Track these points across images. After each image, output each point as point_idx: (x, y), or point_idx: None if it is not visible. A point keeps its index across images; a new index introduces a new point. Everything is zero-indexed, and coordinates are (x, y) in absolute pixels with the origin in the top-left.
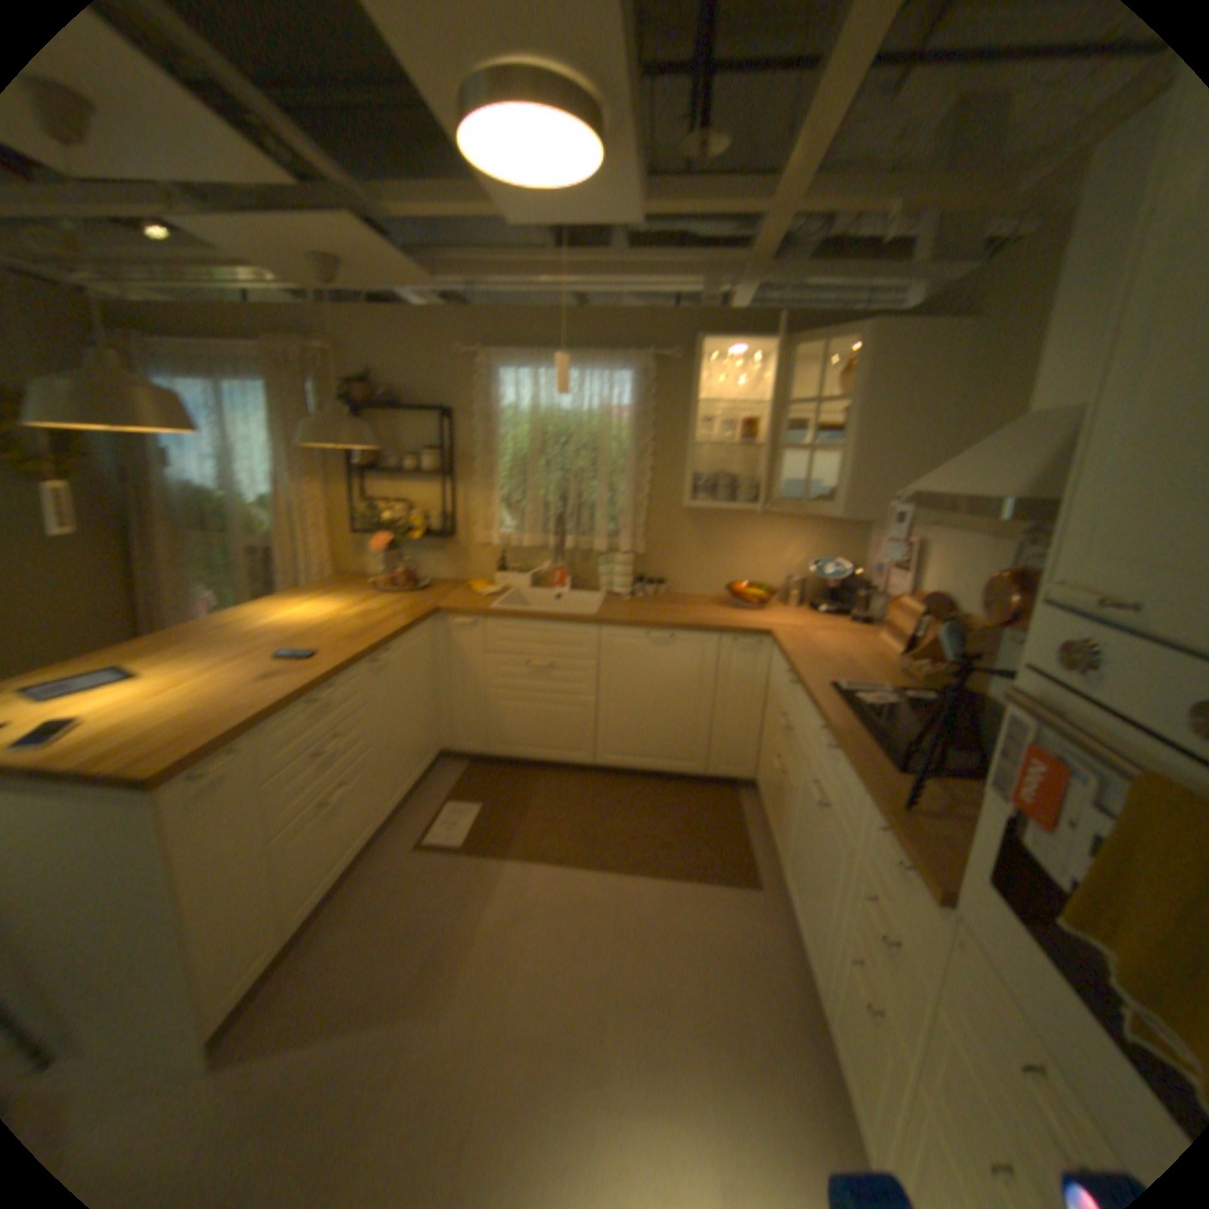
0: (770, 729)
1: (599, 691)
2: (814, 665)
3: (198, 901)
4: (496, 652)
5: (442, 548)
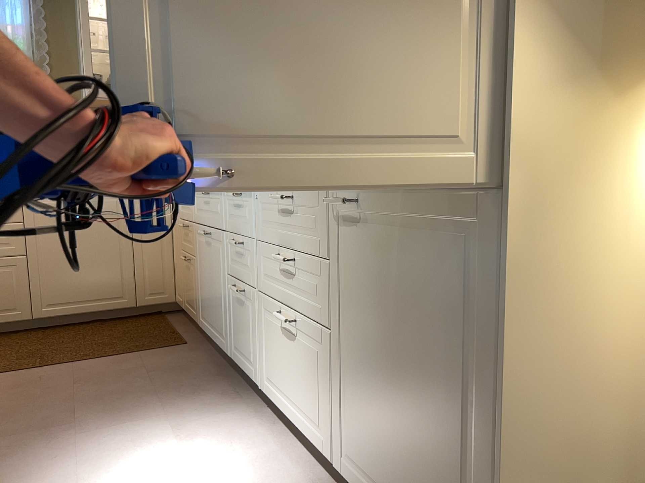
0: (177, 250)
1: (26, 250)
2: None
3: None
4: None
5: None
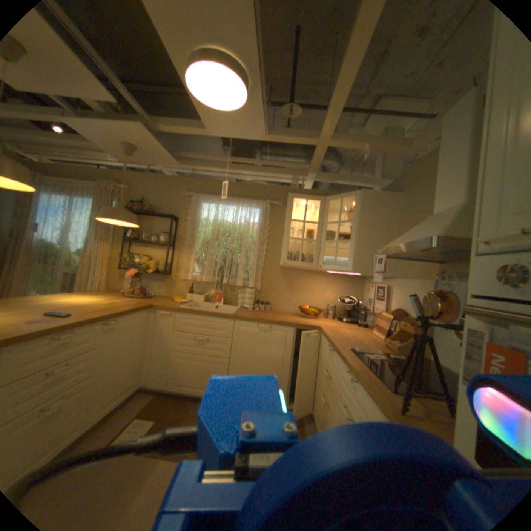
0: (319, 381)
1: (230, 356)
2: (341, 341)
3: None
4: (178, 332)
5: (161, 281)
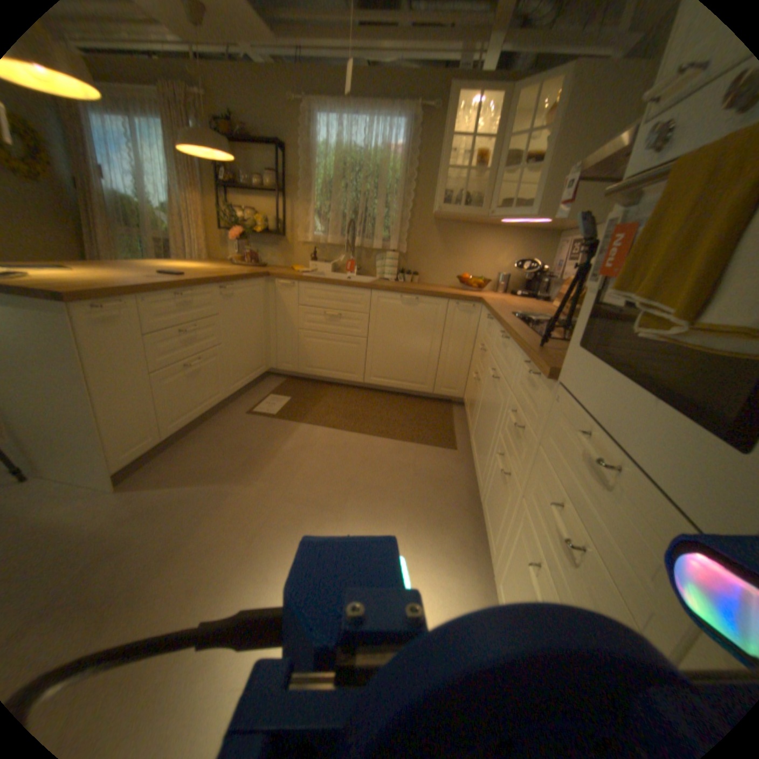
0: (473, 361)
1: (367, 335)
2: (503, 308)
3: (99, 387)
4: (304, 306)
5: (275, 245)
